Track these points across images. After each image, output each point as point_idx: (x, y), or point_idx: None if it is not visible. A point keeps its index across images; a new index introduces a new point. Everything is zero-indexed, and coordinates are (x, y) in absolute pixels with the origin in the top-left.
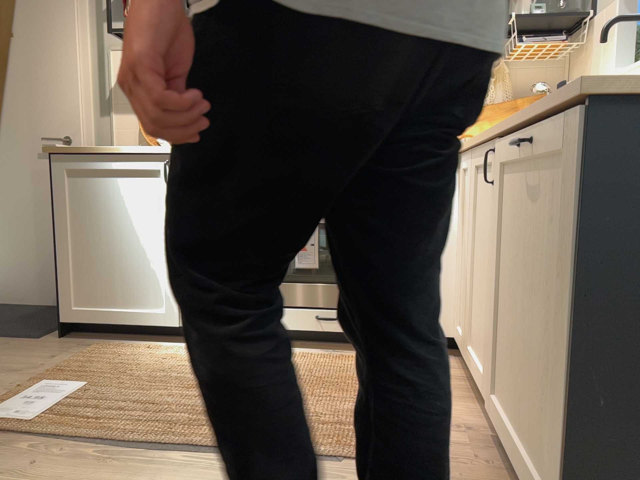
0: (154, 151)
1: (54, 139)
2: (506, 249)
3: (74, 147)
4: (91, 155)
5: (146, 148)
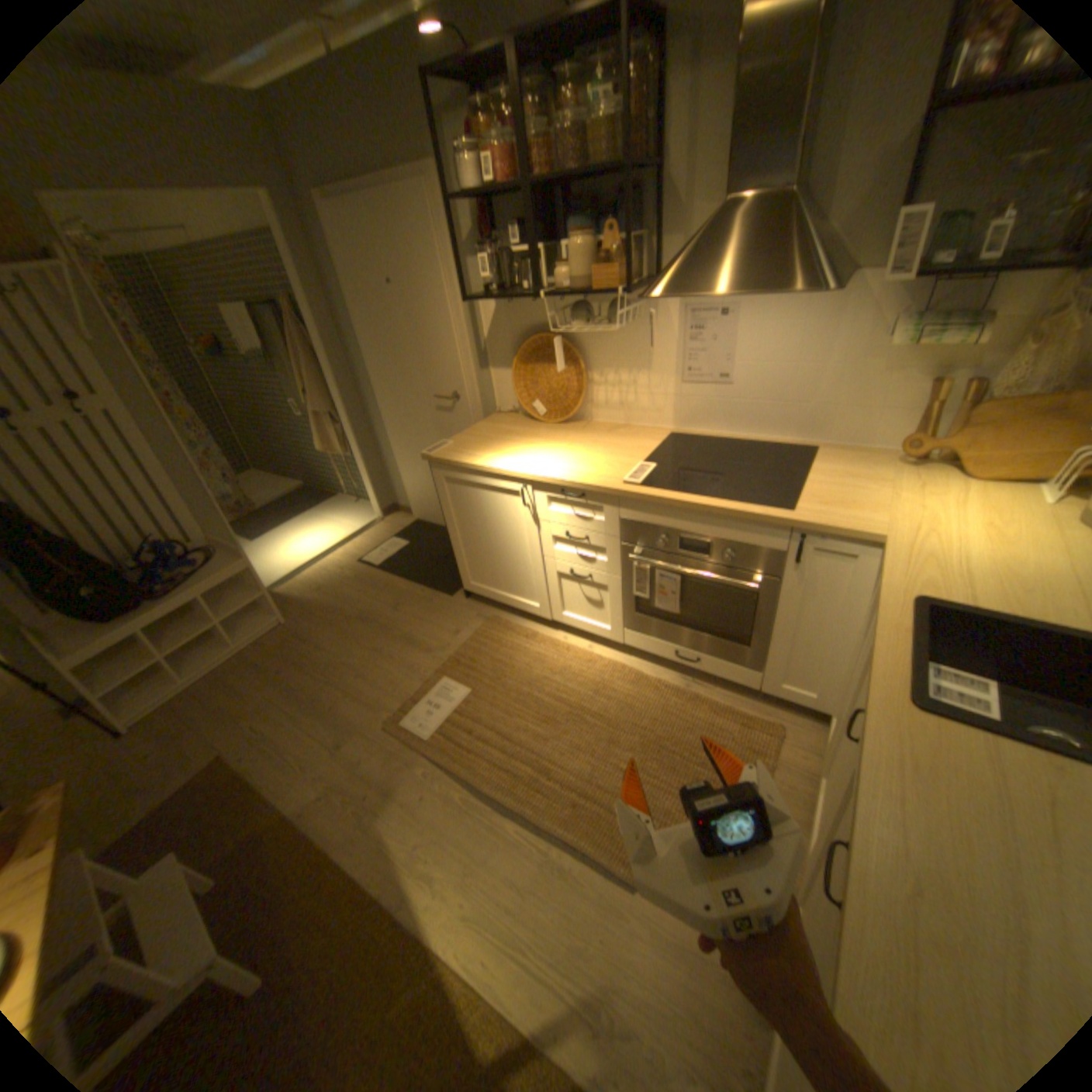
0: (511, 475)
1: (443, 399)
2: (835, 834)
3: (445, 457)
4: (459, 468)
5: (505, 463)
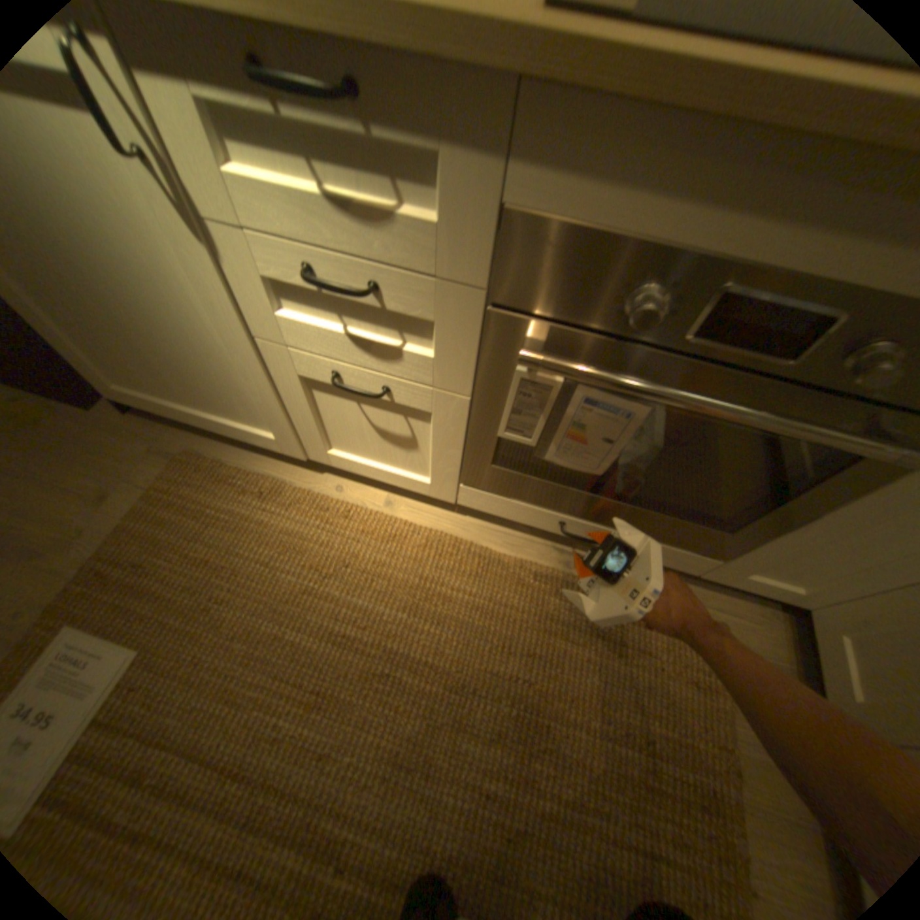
0: None
1: None
2: None
3: None
4: None
5: None
